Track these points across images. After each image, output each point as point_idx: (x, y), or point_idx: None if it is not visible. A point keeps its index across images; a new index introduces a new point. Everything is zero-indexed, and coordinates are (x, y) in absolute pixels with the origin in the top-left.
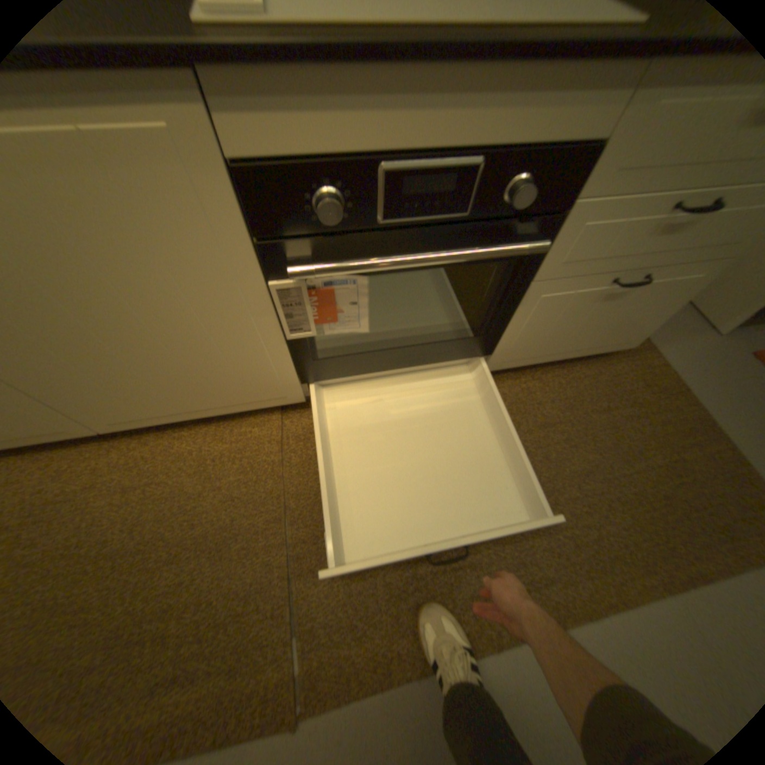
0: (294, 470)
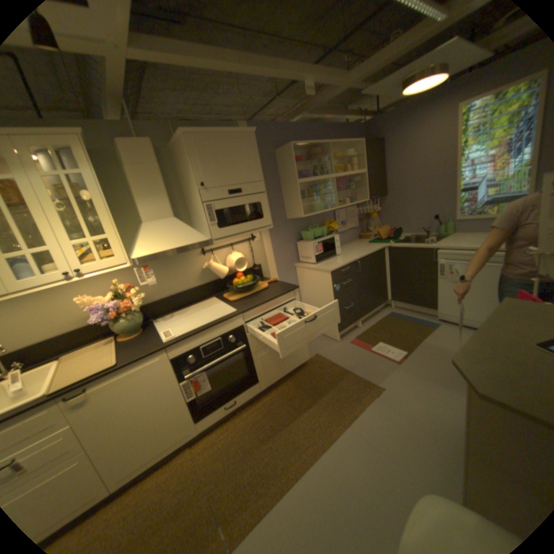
0: (200, 467)
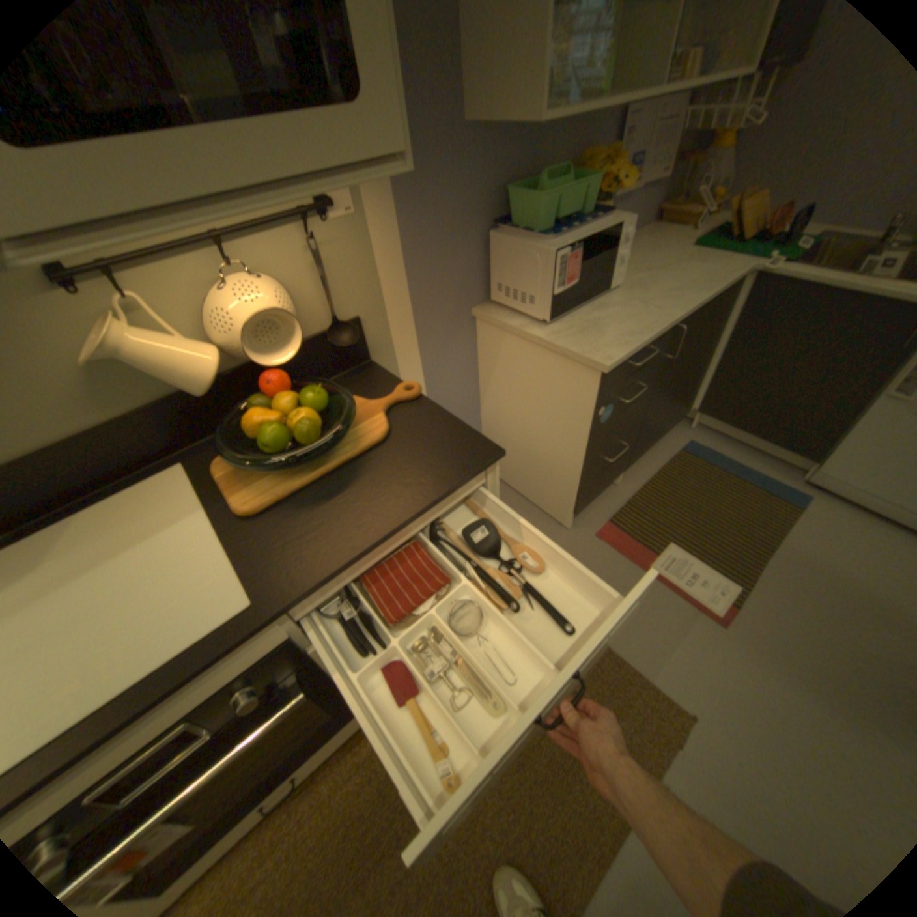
0: None
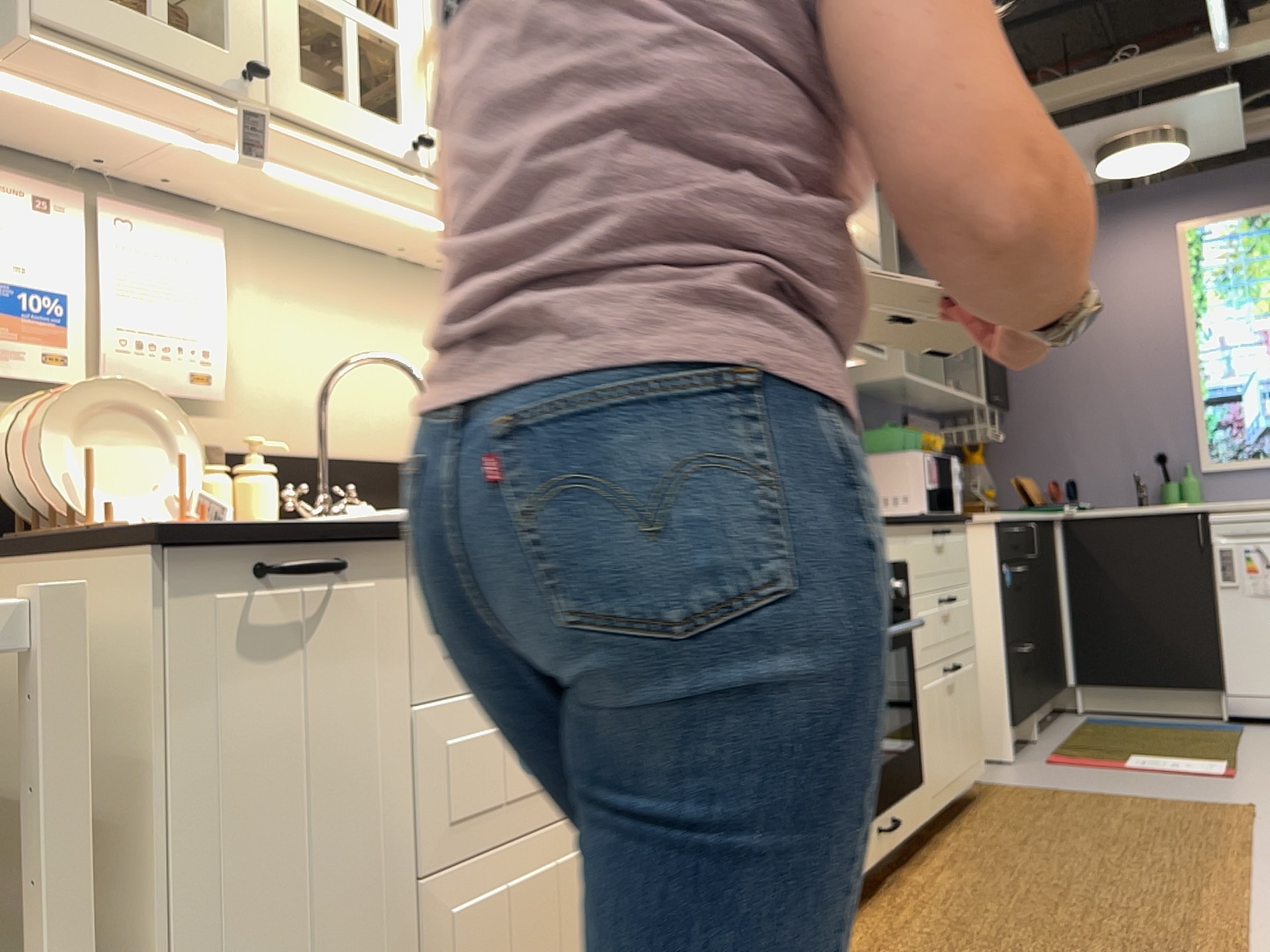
0: None
